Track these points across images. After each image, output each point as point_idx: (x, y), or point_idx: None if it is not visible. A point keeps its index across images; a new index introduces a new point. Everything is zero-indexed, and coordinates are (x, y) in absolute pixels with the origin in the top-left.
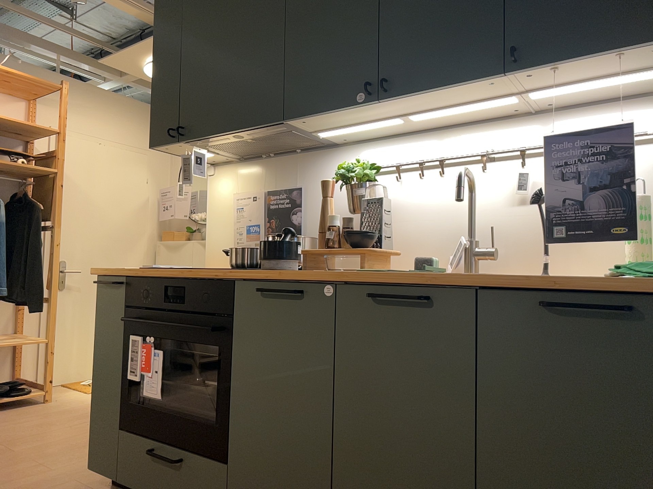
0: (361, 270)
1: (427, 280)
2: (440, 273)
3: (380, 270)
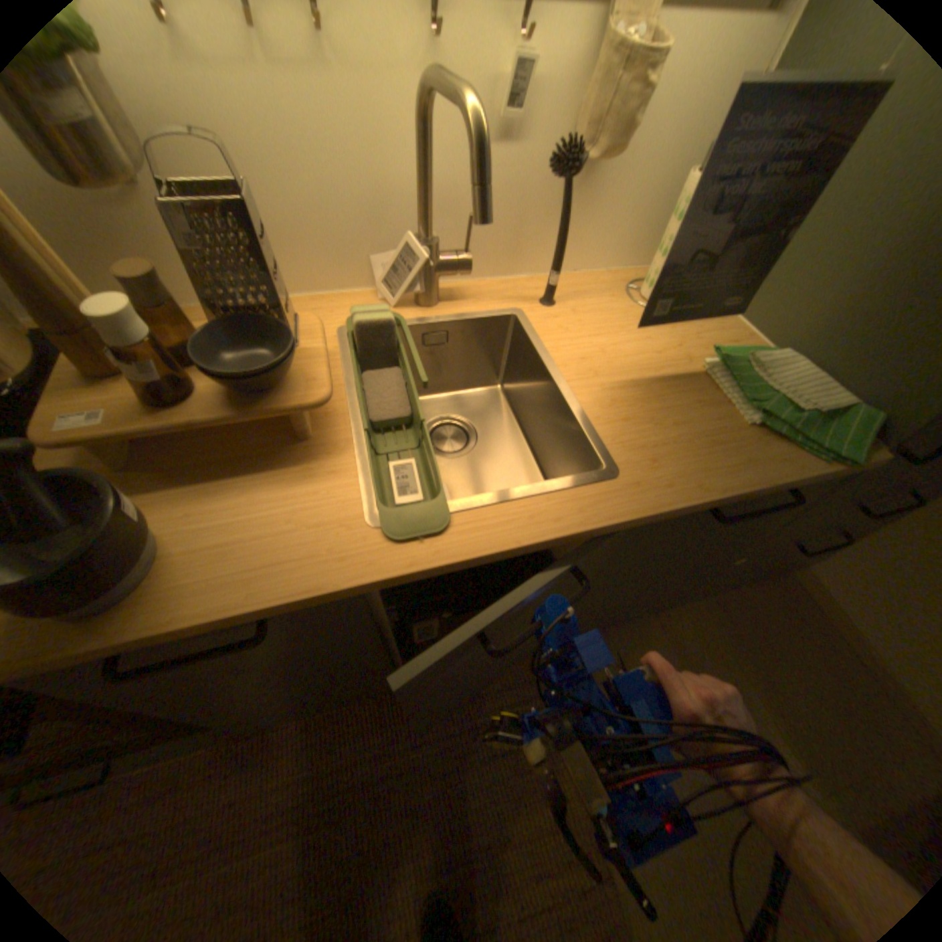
0: (388, 527)
1: (567, 538)
2: (563, 498)
3: (443, 523)
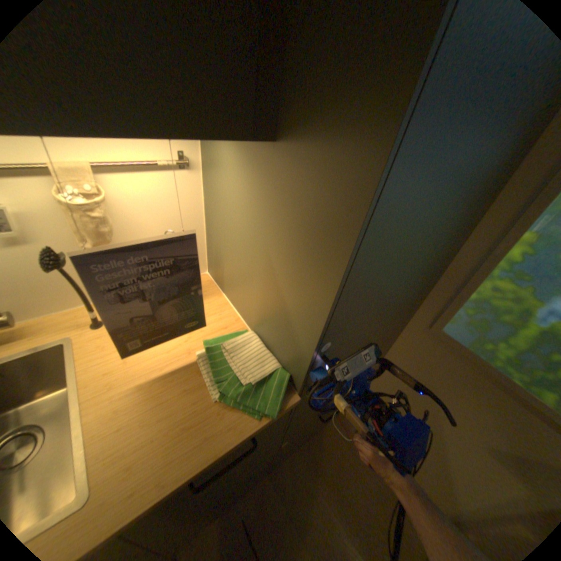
0: None
1: None
2: None
3: None
